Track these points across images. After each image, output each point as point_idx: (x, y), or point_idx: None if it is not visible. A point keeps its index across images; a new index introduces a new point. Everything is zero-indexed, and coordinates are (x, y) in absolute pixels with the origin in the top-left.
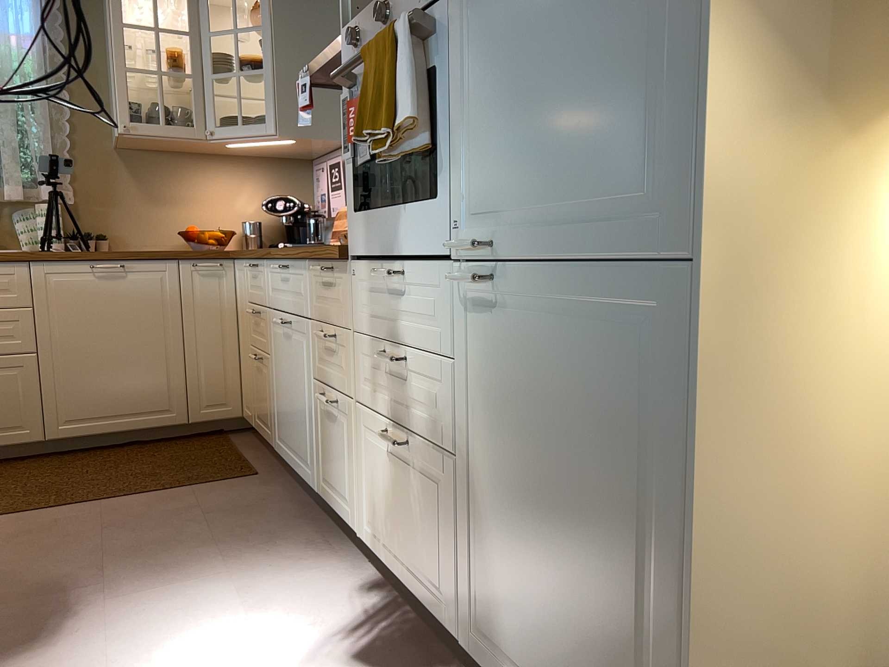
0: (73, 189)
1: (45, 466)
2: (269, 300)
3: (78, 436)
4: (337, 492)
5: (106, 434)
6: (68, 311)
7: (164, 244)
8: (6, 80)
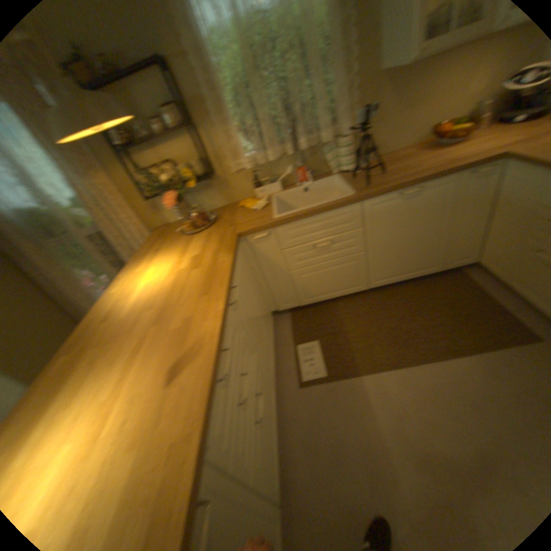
0: (356, 120)
1: (371, 303)
2: None
3: (384, 285)
4: None
5: (398, 281)
6: (382, 225)
7: (409, 140)
8: (310, 41)
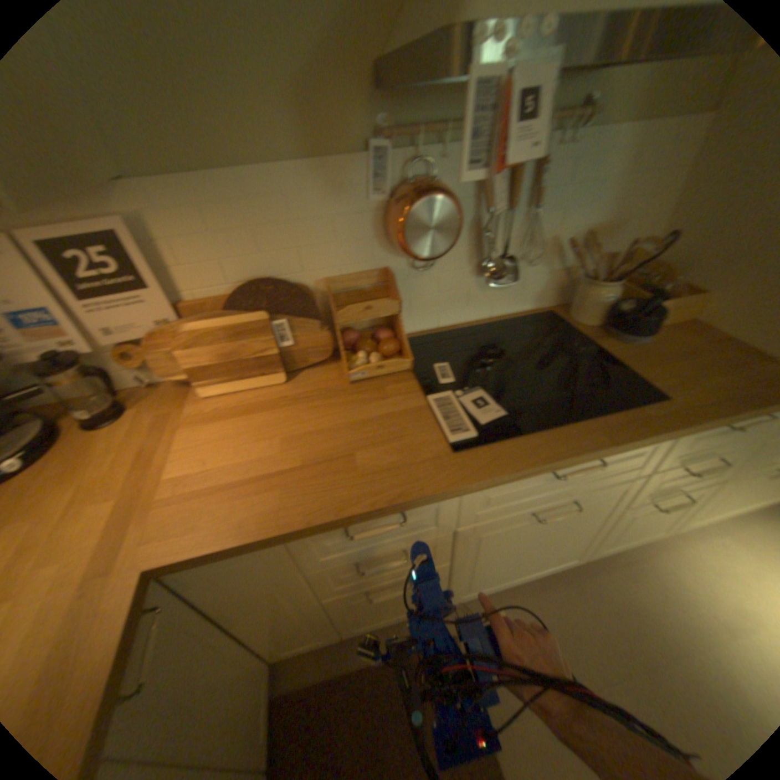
0: None
1: None
2: (469, 520)
3: None
4: (640, 539)
5: None
6: None
7: None
8: None
